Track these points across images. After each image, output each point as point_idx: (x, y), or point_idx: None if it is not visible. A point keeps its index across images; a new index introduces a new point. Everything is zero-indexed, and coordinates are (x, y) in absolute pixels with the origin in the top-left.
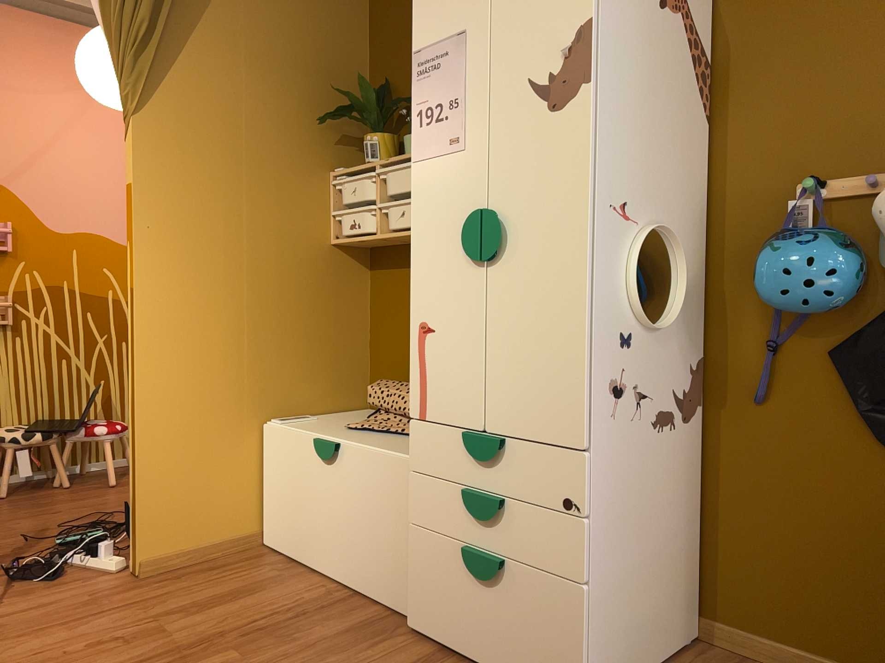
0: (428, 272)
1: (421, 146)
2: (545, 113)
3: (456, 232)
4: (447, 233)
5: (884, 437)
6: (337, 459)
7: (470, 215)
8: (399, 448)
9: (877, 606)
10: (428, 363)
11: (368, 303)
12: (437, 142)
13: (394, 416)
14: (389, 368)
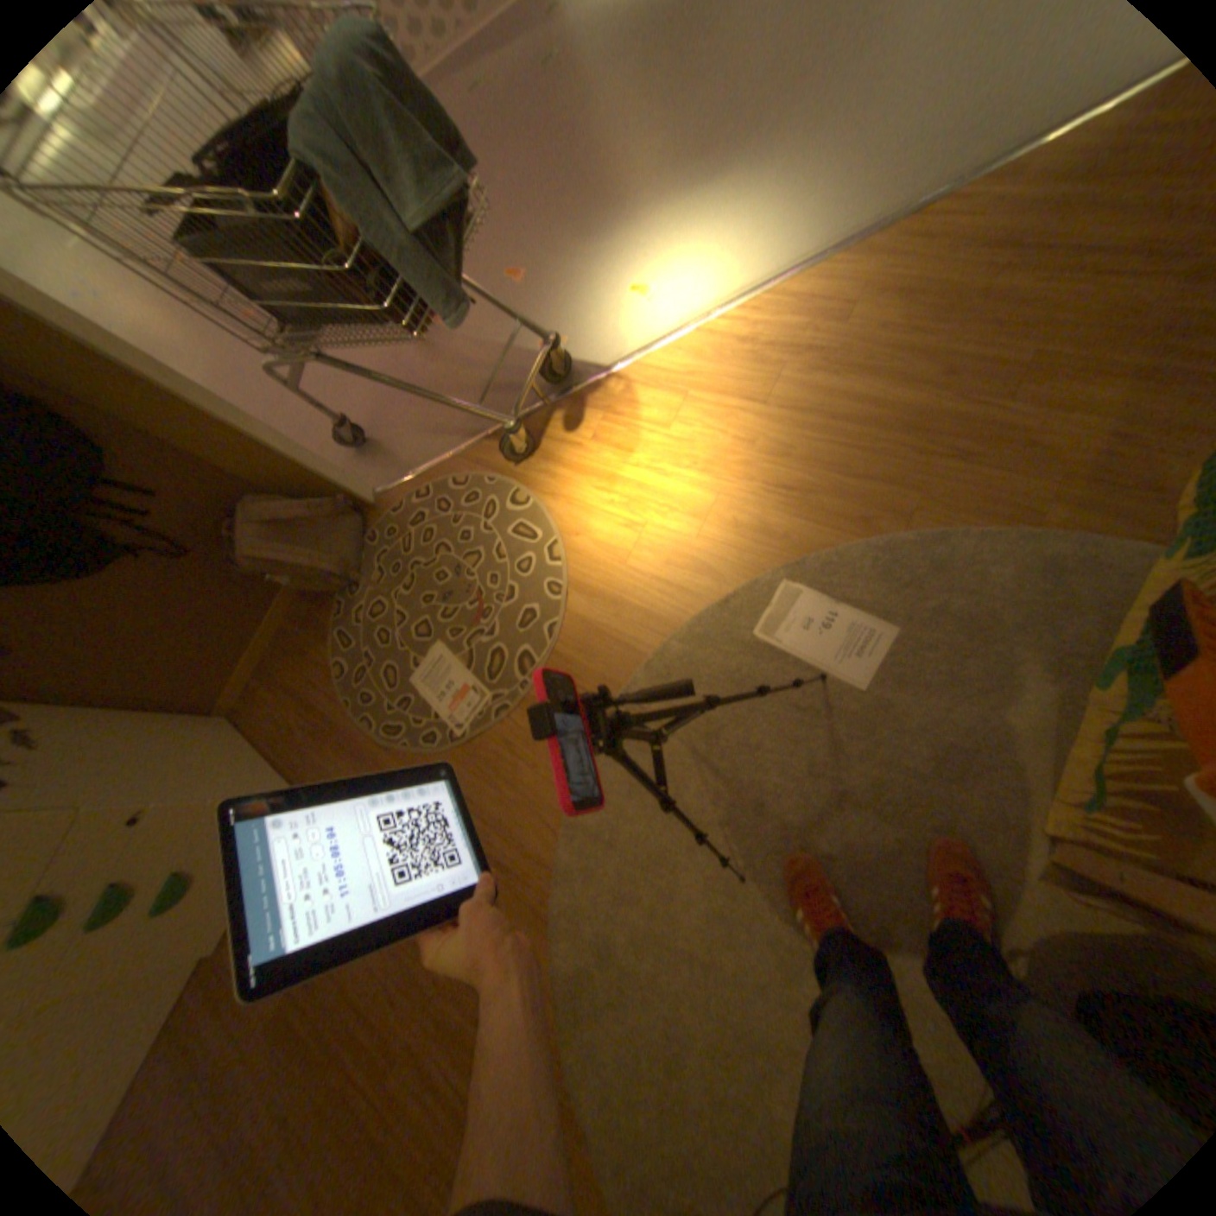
0: None
1: None
2: None
3: None
4: None
5: (84, 576)
6: None
7: None
8: None
9: (218, 611)
10: None
11: None
12: None
13: None
14: None
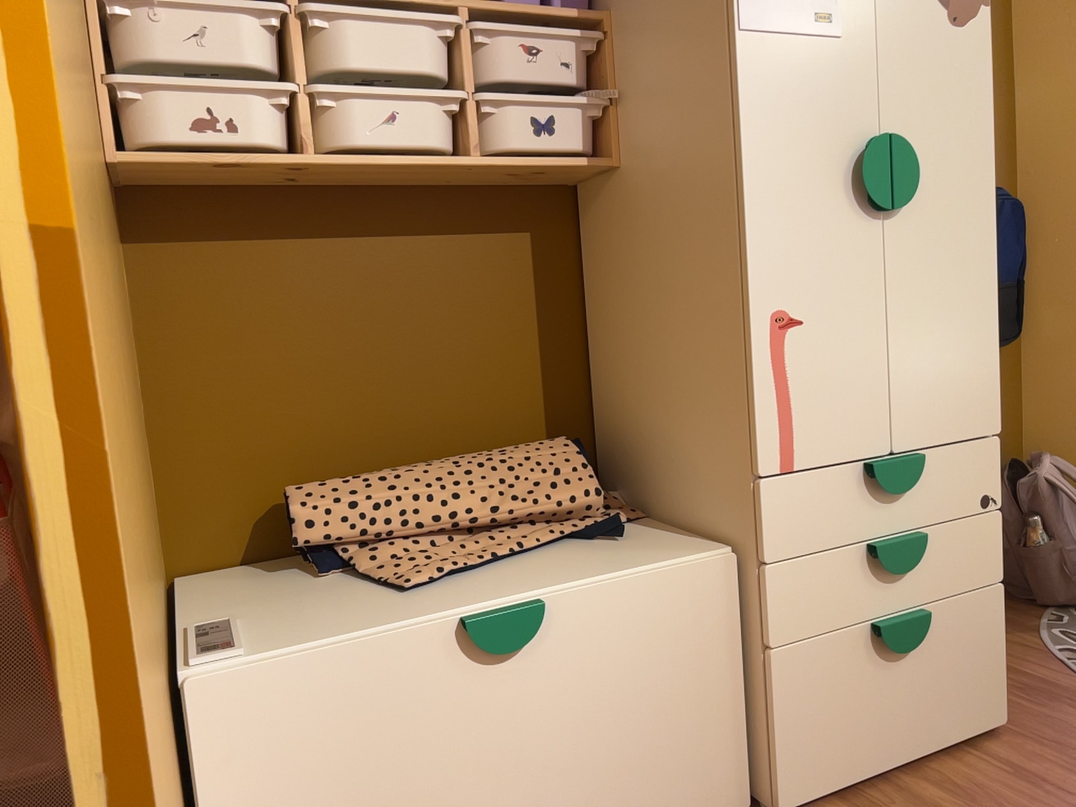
0: (787, 229)
1: (759, 7)
2: (945, 24)
3: (832, 165)
4: (817, 166)
5: None
6: (536, 637)
7: (876, 143)
8: (639, 557)
9: None
10: (795, 376)
11: (135, 326)
12: (791, 10)
13: (405, 540)
14: (239, 464)
